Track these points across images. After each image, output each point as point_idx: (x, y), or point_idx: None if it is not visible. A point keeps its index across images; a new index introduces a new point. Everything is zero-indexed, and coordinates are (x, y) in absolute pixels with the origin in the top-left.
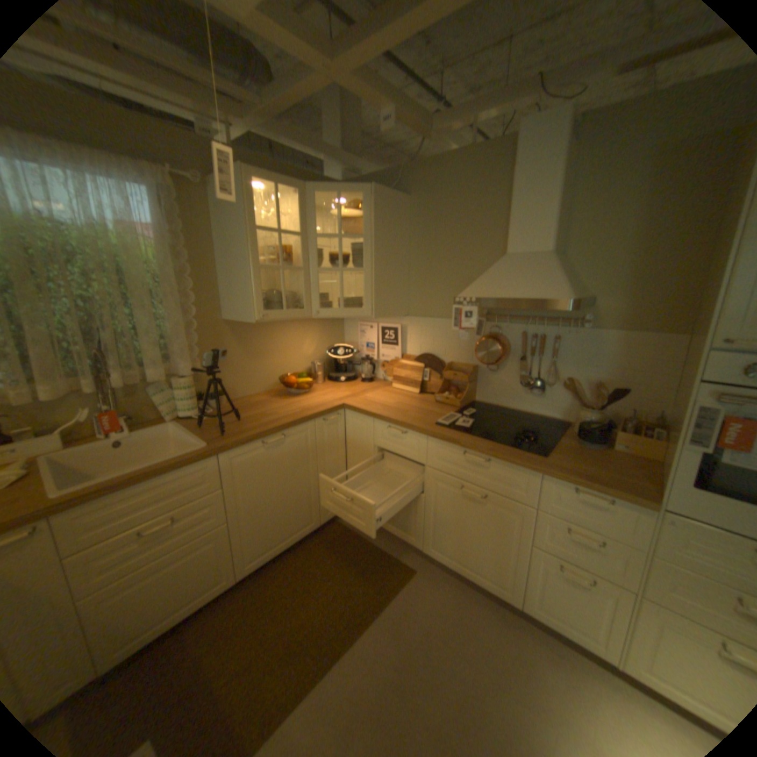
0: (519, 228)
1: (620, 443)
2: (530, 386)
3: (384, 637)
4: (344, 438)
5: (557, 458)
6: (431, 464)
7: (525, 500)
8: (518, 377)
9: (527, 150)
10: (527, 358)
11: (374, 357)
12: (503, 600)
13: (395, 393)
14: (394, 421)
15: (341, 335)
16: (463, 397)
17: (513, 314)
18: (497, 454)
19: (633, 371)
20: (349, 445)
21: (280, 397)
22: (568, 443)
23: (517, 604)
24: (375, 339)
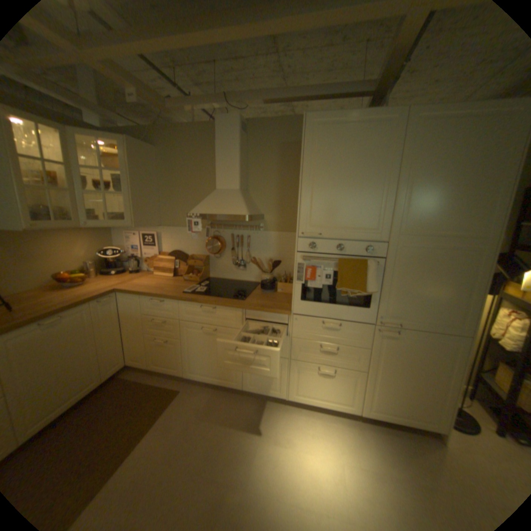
0: (221, 175)
1: (279, 288)
2: (238, 265)
3: (157, 436)
4: (117, 314)
5: (249, 300)
6: (182, 317)
7: (235, 325)
8: (232, 260)
9: (220, 133)
10: (235, 249)
11: (139, 255)
12: (231, 388)
13: (156, 278)
14: (154, 294)
15: (109, 240)
16: (201, 275)
17: (225, 224)
18: (218, 303)
19: (283, 252)
20: (121, 318)
21: (54, 290)
22: (256, 292)
23: (238, 387)
24: (138, 242)
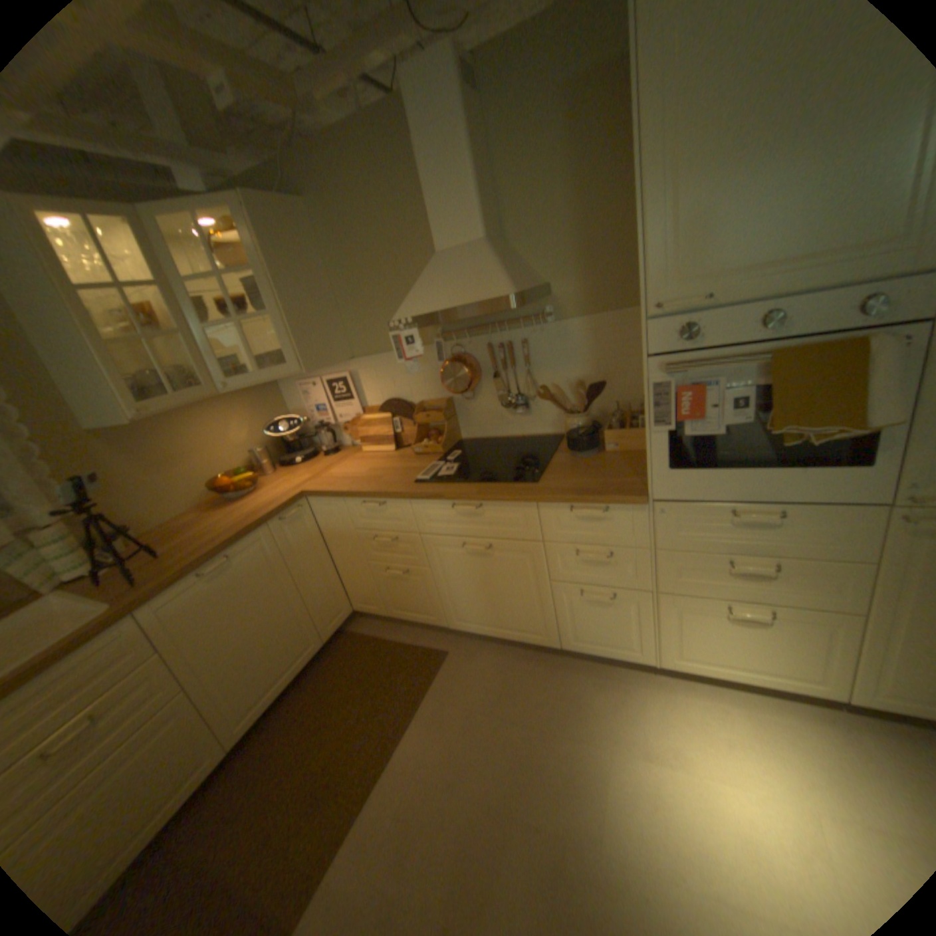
0: (438, 216)
1: (608, 442)
2: (513, 405)
3: (423, 737)
4: (318, 532)
5: (547, 479)
6: (424, 529)
7: (528, 535)
8: (497, 399)
9: (416, 109)
10: (500, 373)
11: (331, 420)
12: (540, 645)
13: (367, 457)
14: (366, 493)
15: (280, 404)
16: (444, 439)
17: (470, 325)
18: (485, 495)
19: (605, 359)
20: (326, 538)
21: (214, 508)
22: (559, 458)
23: (554, 644)
24: (324, 397)
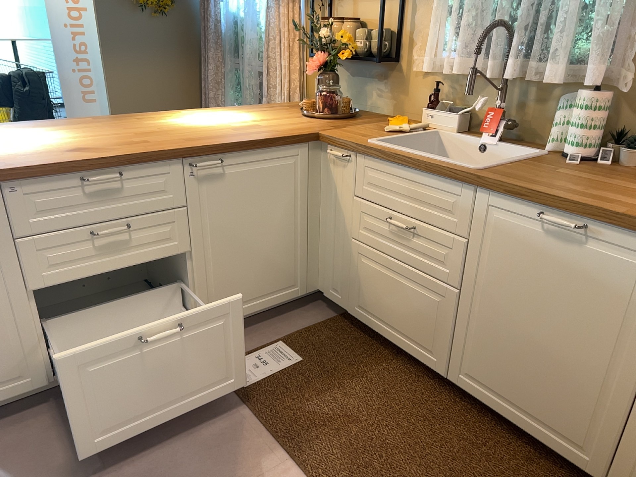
0: None
1: None
2: None
3: None
4: None
5: None
6: None
7: None
8: None
9: None
10: None
11: None
12: None
13: None
14: None
15: None
16: None
17: None
18: None
19: None
20: None
21: None
22: None
23: None
24: None
